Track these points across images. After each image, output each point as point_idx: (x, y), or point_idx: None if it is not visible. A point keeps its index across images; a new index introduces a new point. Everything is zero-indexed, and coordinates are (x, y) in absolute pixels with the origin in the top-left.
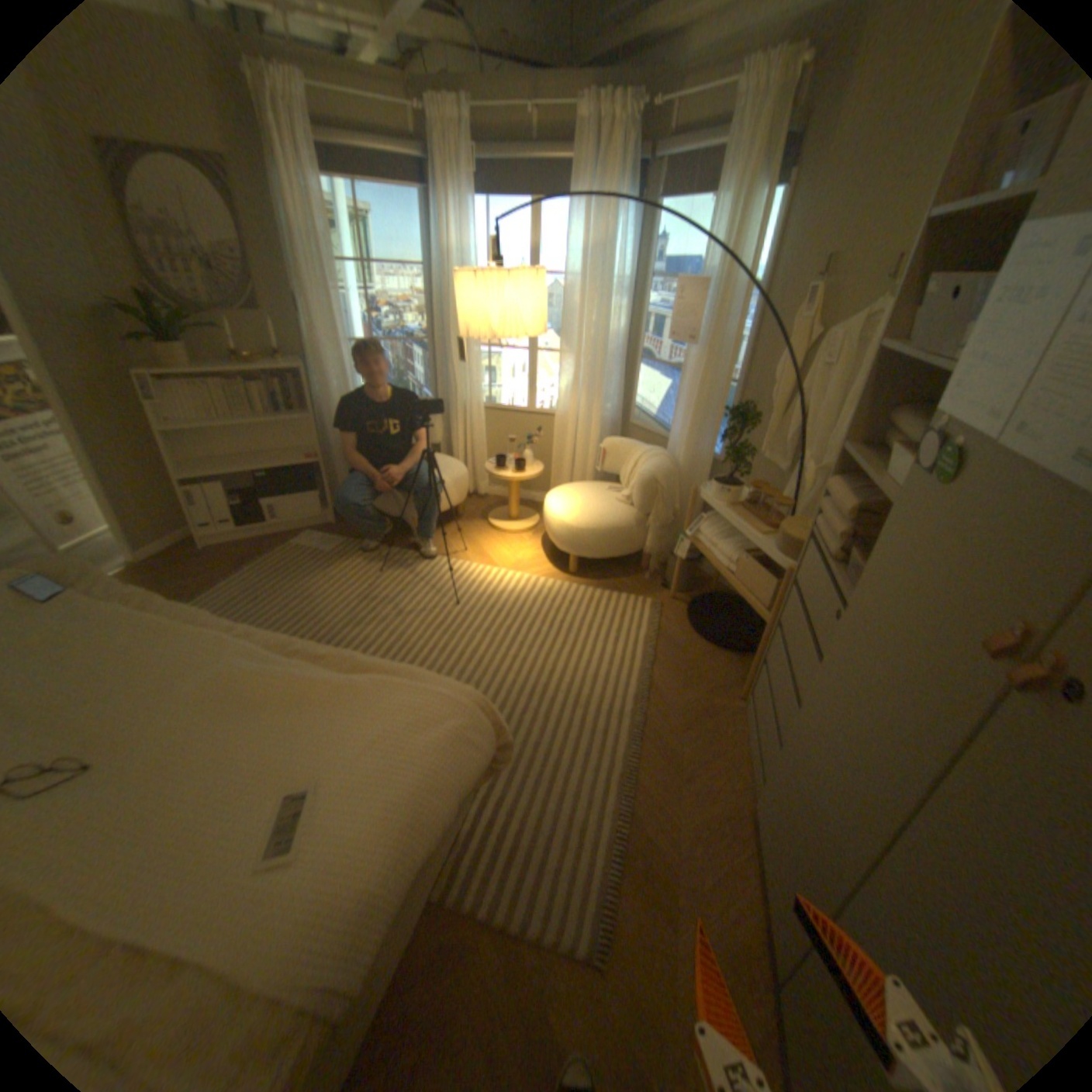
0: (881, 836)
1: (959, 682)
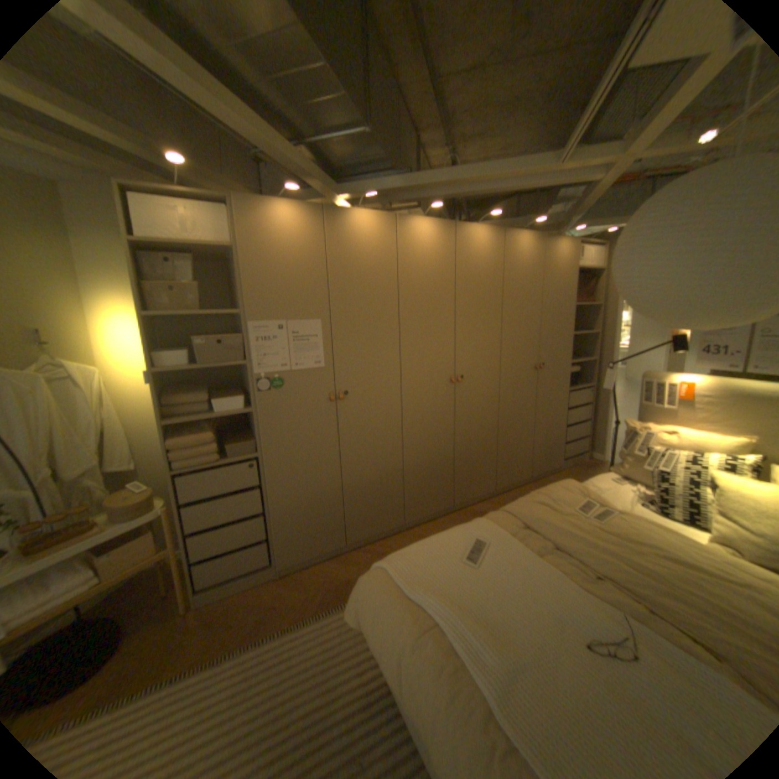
0: (336, 464)
1: (325, 416)
